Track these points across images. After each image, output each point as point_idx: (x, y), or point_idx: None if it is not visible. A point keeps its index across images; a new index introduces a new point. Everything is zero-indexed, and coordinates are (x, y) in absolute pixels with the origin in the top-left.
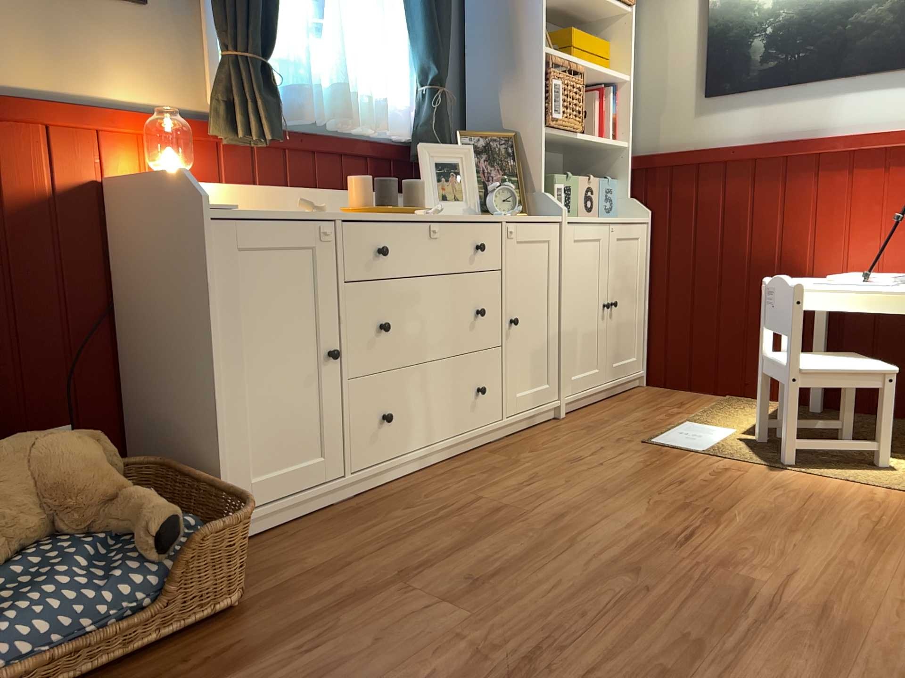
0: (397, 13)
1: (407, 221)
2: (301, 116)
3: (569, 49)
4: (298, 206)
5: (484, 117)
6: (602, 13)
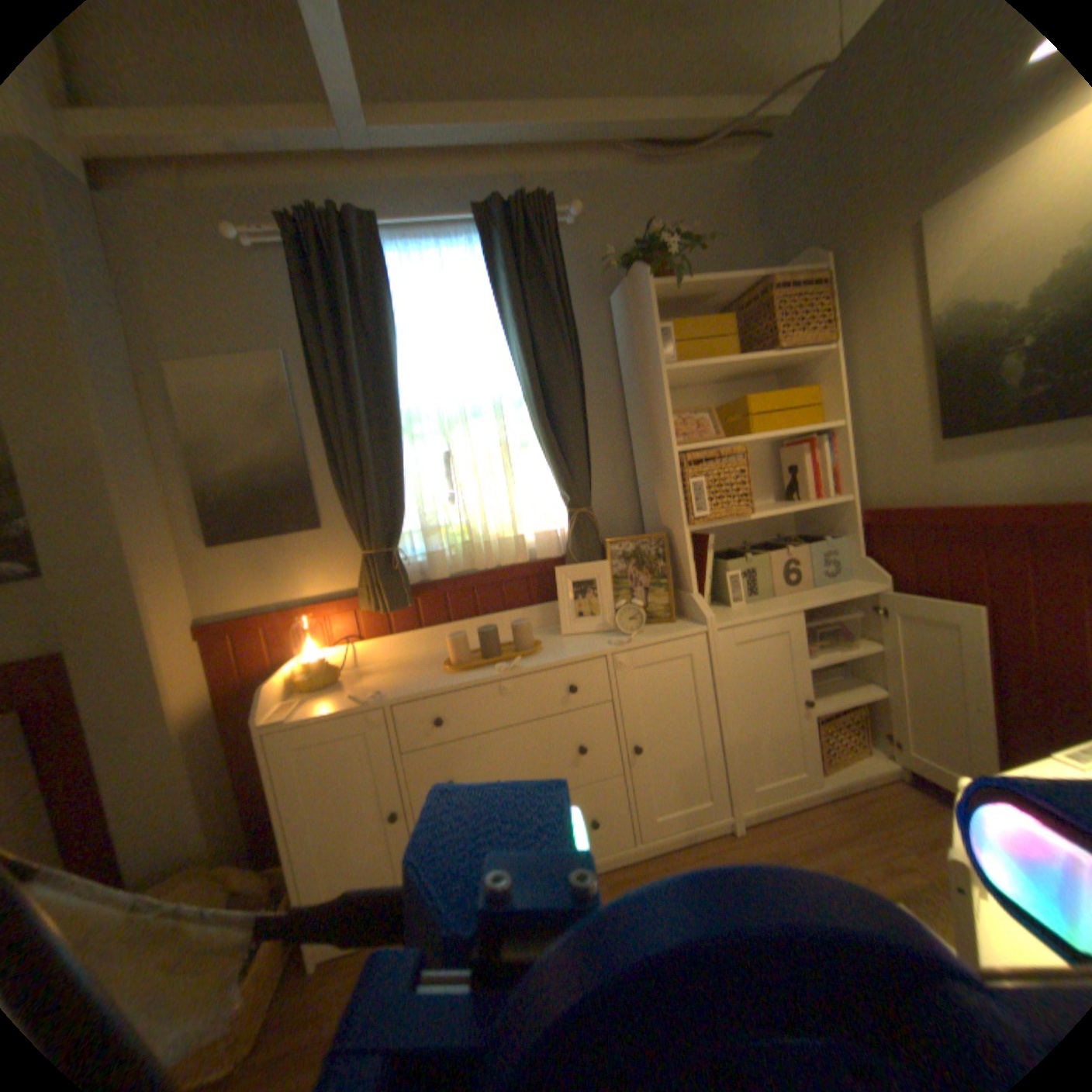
0: (535, 452)
1: (472, 685)
2: (435, 575)
3: (747, 416)
4: (356, 697)
5: (650, 510)
6: (799, 357)
